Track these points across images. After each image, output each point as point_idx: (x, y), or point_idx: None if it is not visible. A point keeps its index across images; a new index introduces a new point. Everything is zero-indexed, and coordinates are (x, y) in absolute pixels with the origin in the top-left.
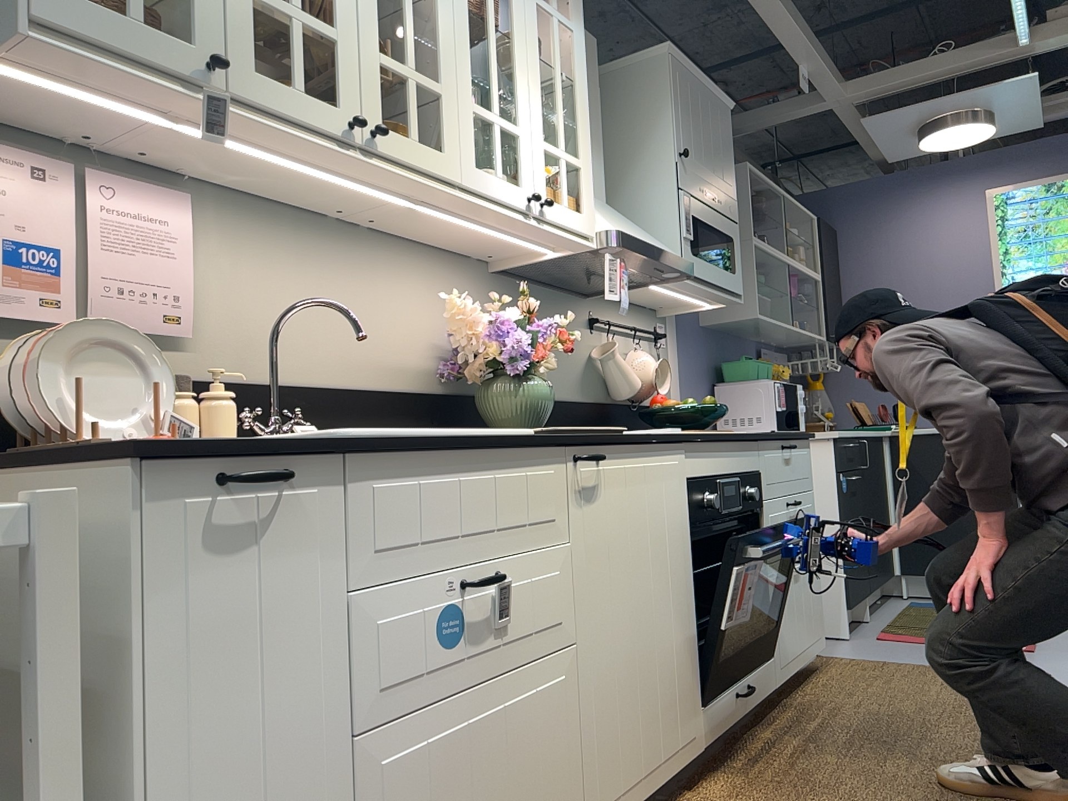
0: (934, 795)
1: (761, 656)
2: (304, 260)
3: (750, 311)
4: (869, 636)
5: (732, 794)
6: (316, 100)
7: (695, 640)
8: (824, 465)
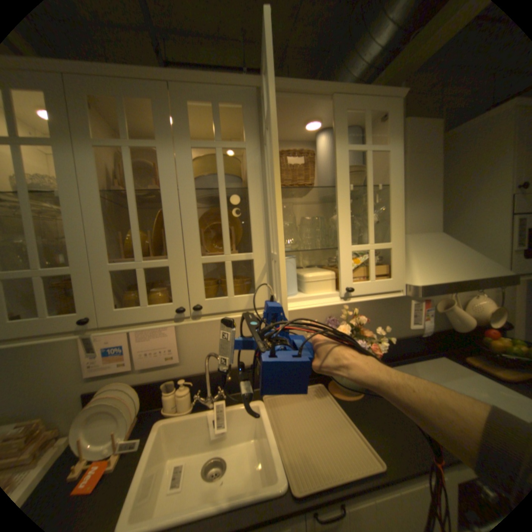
0: None
1: None
2: None
3: None
4: None
5: None
6: (156, 306)
7: None
8: None
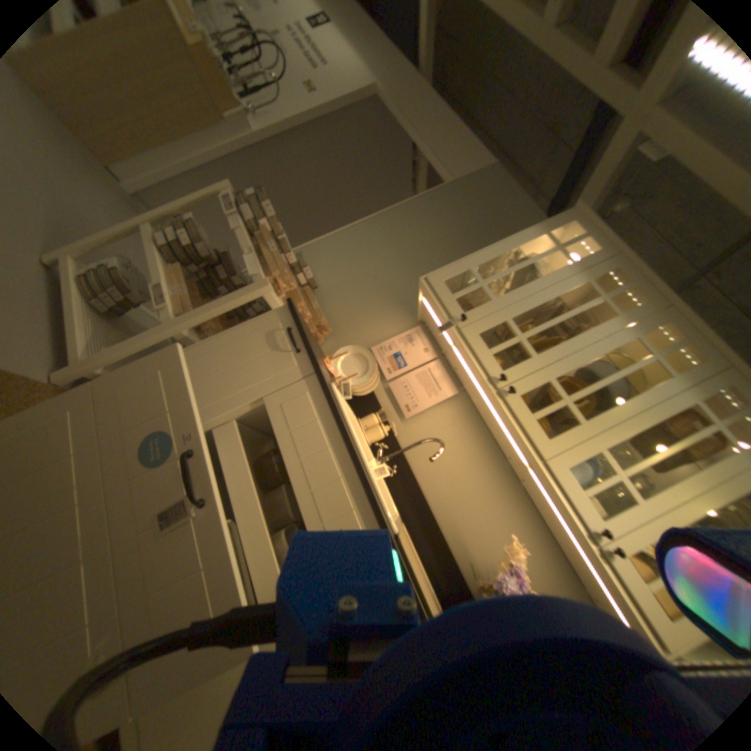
0: None
1: None
2: (474, 458)
3: None
4: None
5: None
6: (494, 363)
7: None
8: None
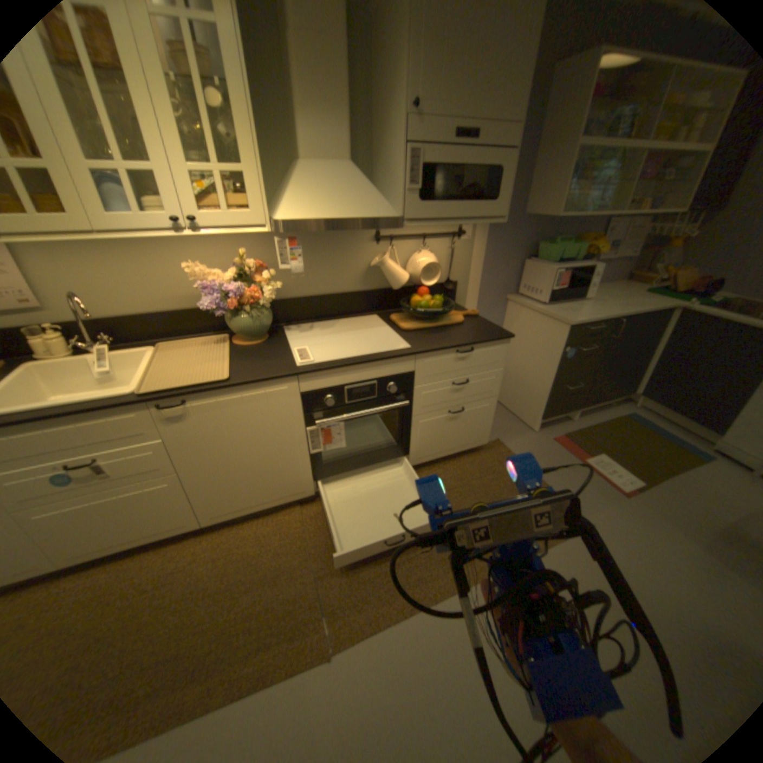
0: (374, 575)
1: (389, 458)
2: (101, 253)
3: (565, 205)
4: (552, 435)
5: (313, 518)
6: None
7: (310, 459)
8: (559, 339)
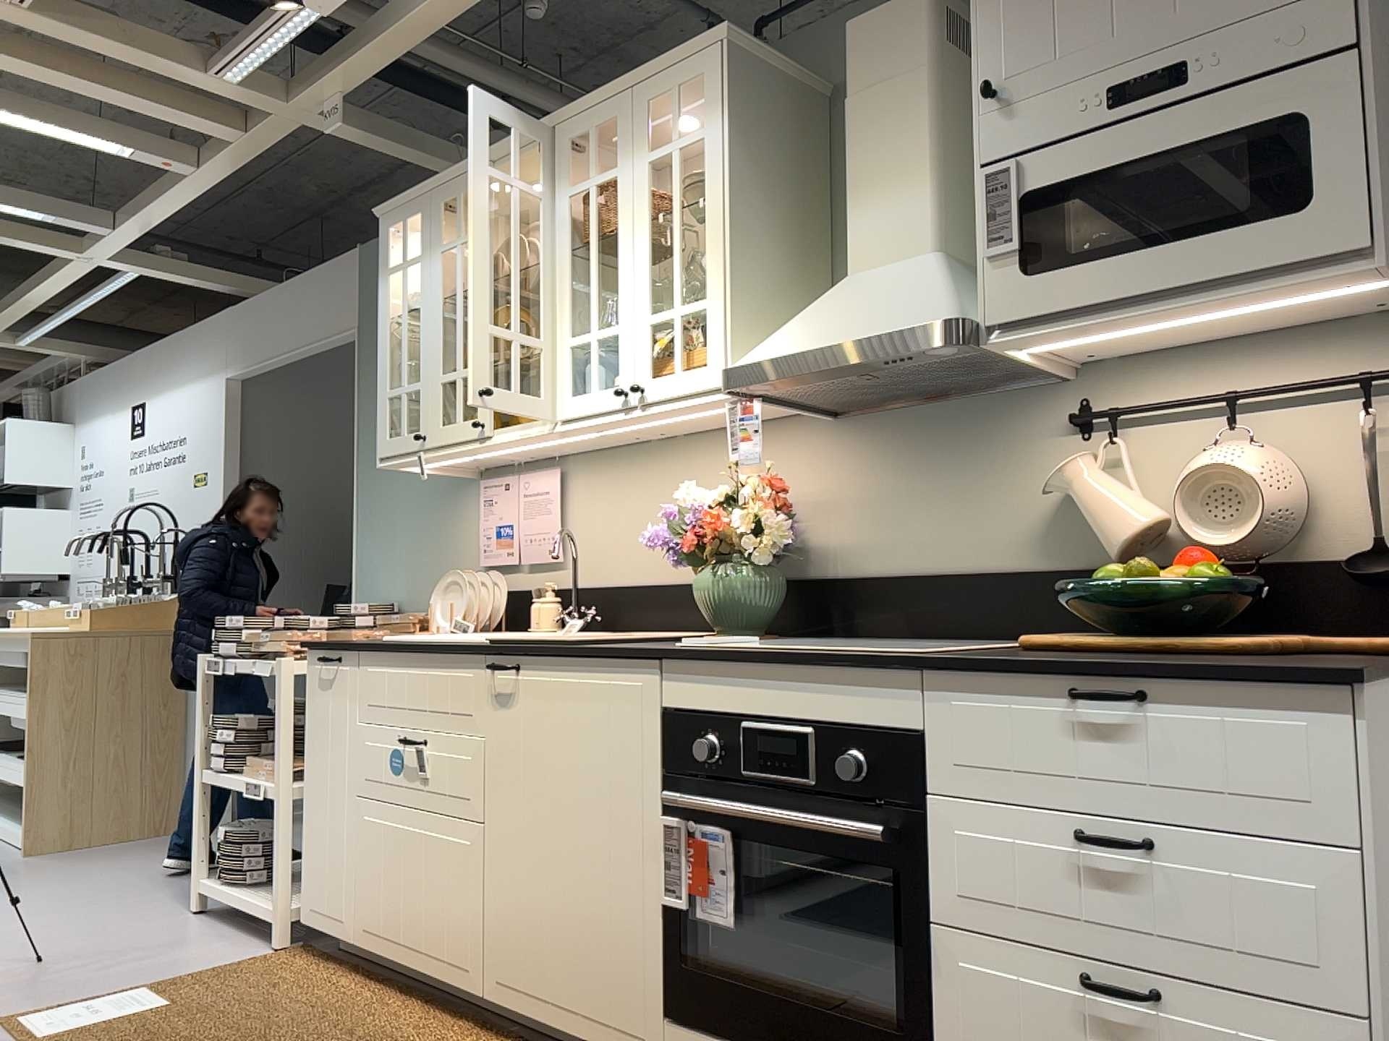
0: None
1: None
2: (630, 483)
3: None
4: None
5: None
6: (465, 421)
7: (666, 926)
8: None
